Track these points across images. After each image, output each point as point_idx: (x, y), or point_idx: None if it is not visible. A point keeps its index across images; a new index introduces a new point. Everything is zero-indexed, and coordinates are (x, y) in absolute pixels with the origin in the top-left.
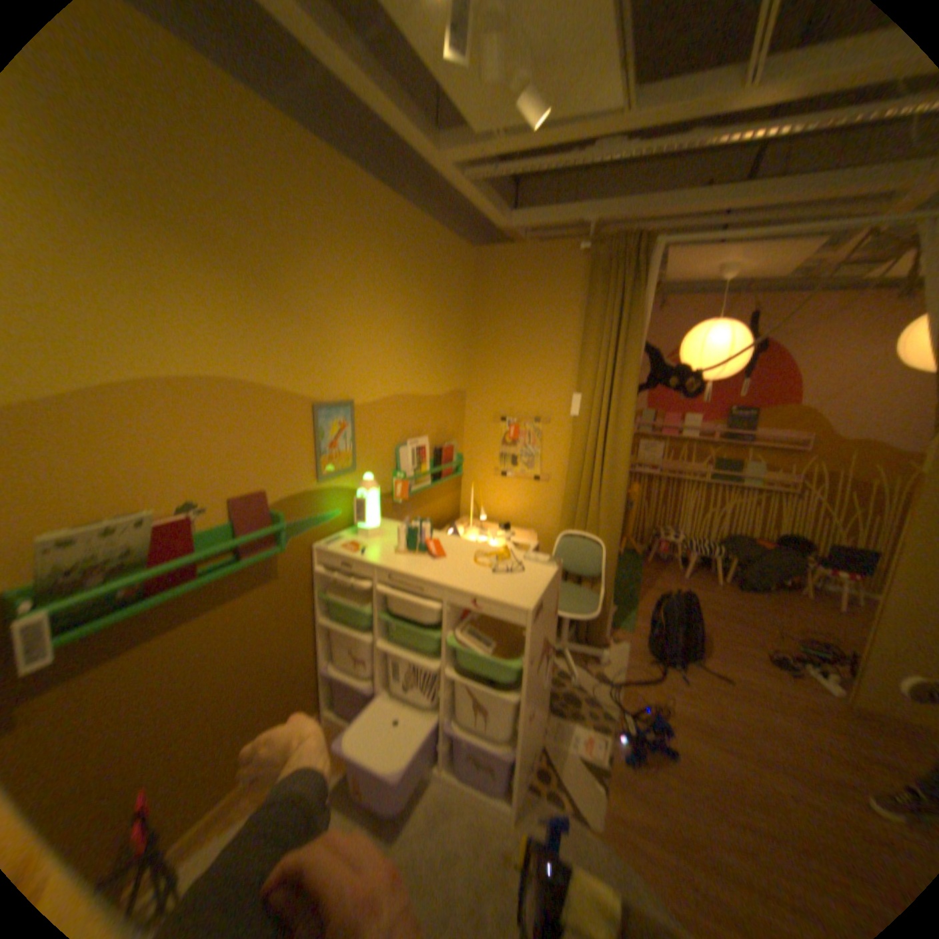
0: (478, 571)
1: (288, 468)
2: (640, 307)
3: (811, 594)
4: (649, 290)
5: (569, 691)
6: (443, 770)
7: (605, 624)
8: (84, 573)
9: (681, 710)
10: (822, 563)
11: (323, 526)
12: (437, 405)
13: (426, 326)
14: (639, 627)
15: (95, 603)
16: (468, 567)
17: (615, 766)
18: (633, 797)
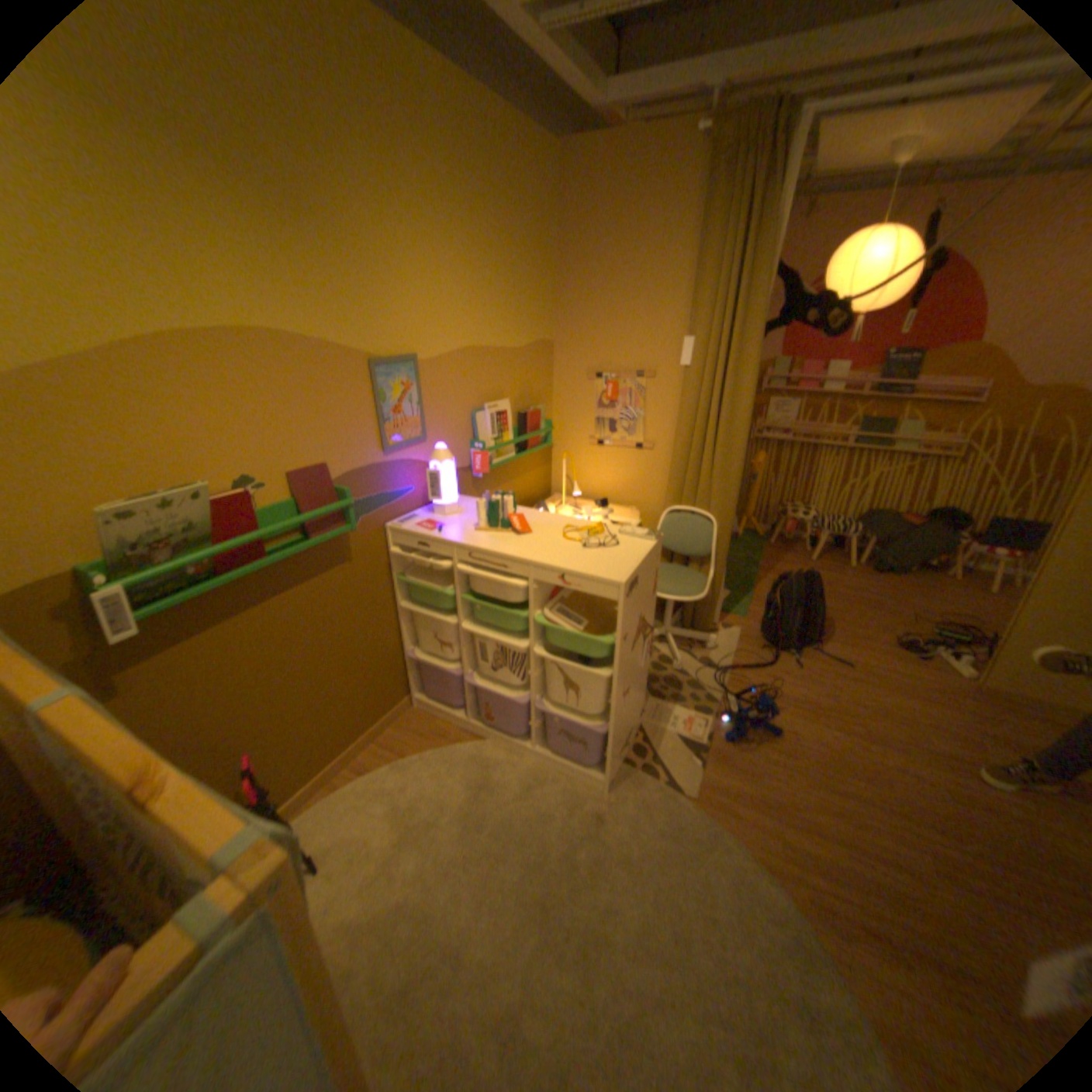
0: (567, 546)
1: (348, 435)
2: (774, 211)
3: (958, 574)
4: (787, 185)
5: (670, 673)
6: (536, 743)
7: (713, 607)
8: (149, 545)
9: (789, 691)
10: (977, 539)
11: (395, 503)
12: (518, 359)
13: (499, 254)
14: (753, 611)
15: (166, 577)
16: (555, 542)
17: (714, 741)
18: (729, 768)
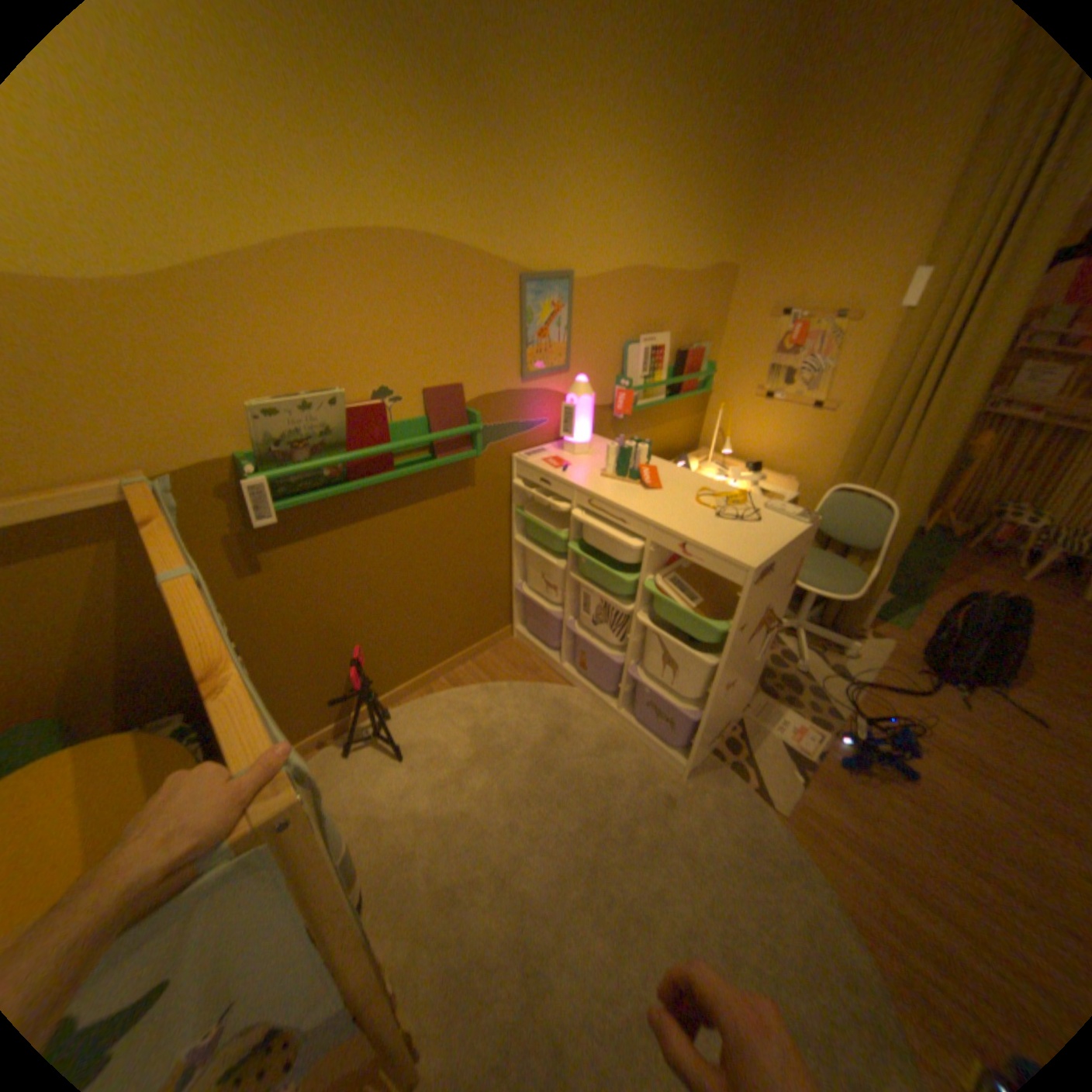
0: (698, 510)
1: (488, 356)
2: None
3: None
4: None
5: (792, 672)
6: (623, 705)
7: (867, 610)
8: (292, 443)
9: (944, 732)
10: None
11: (525, 434)
12: (690, 284)
13: (692, 150)
14: (920, 626)
15: (306, 475)
16: (686, 504)
17: (826, 761)
18: (838, 797)
